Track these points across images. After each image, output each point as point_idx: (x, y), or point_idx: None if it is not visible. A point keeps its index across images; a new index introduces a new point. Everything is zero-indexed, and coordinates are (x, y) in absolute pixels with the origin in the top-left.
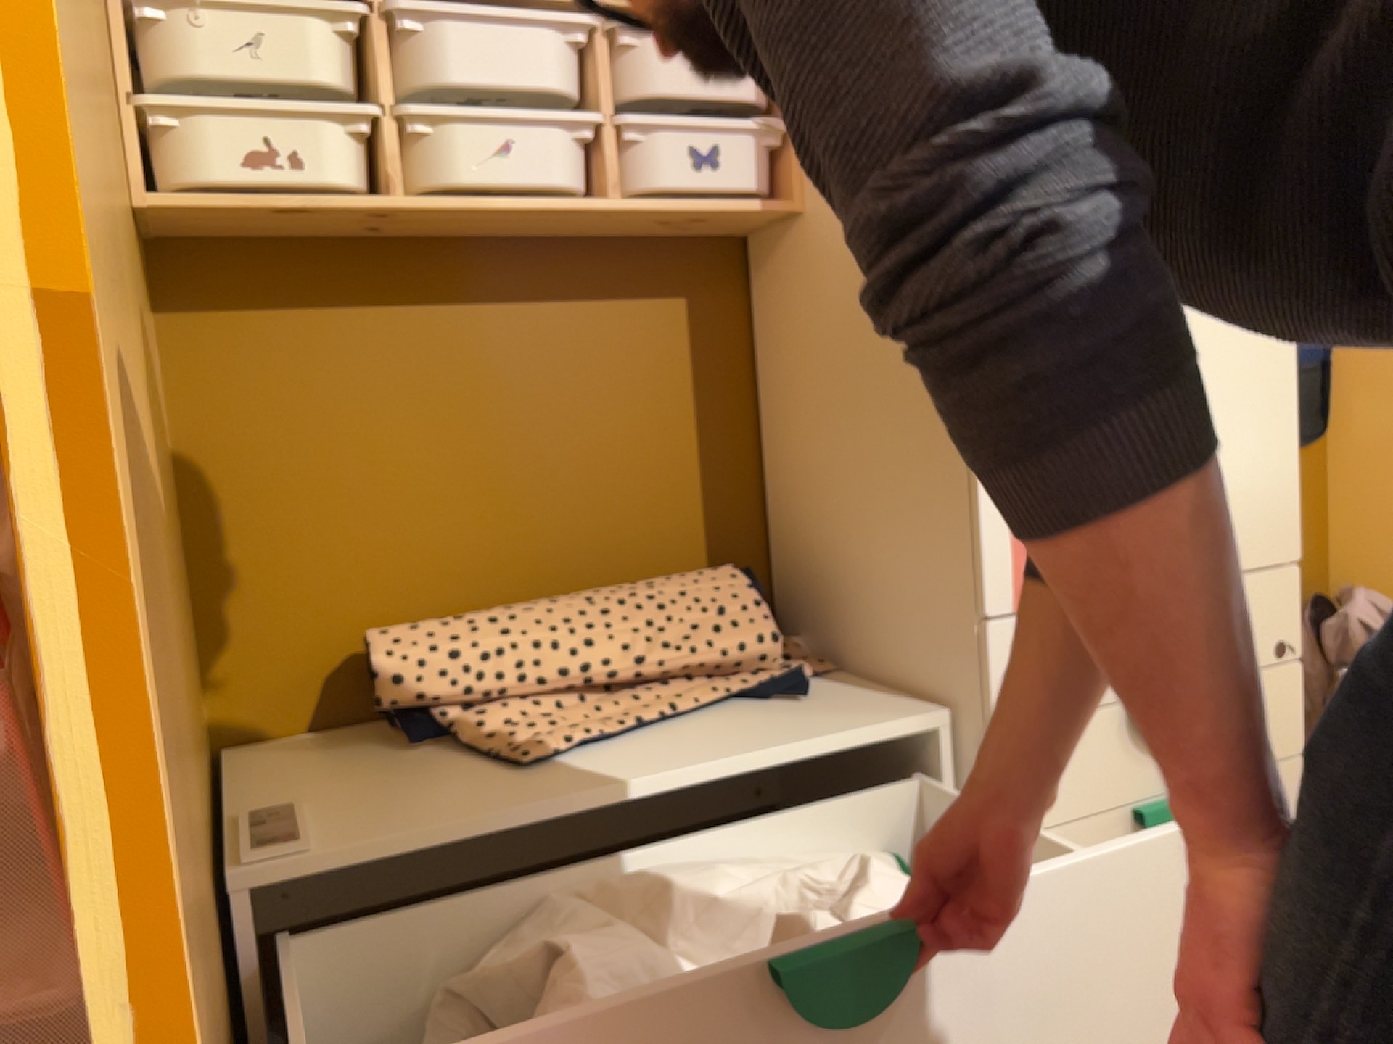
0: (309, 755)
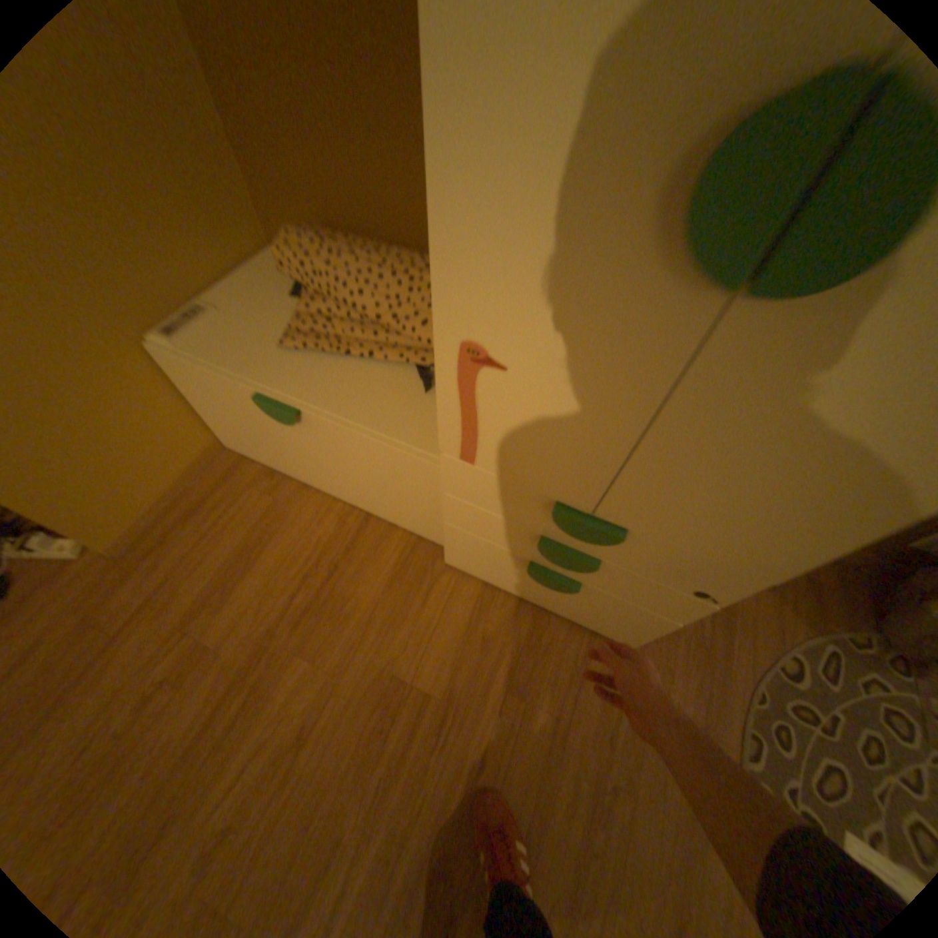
0: (273, 275)
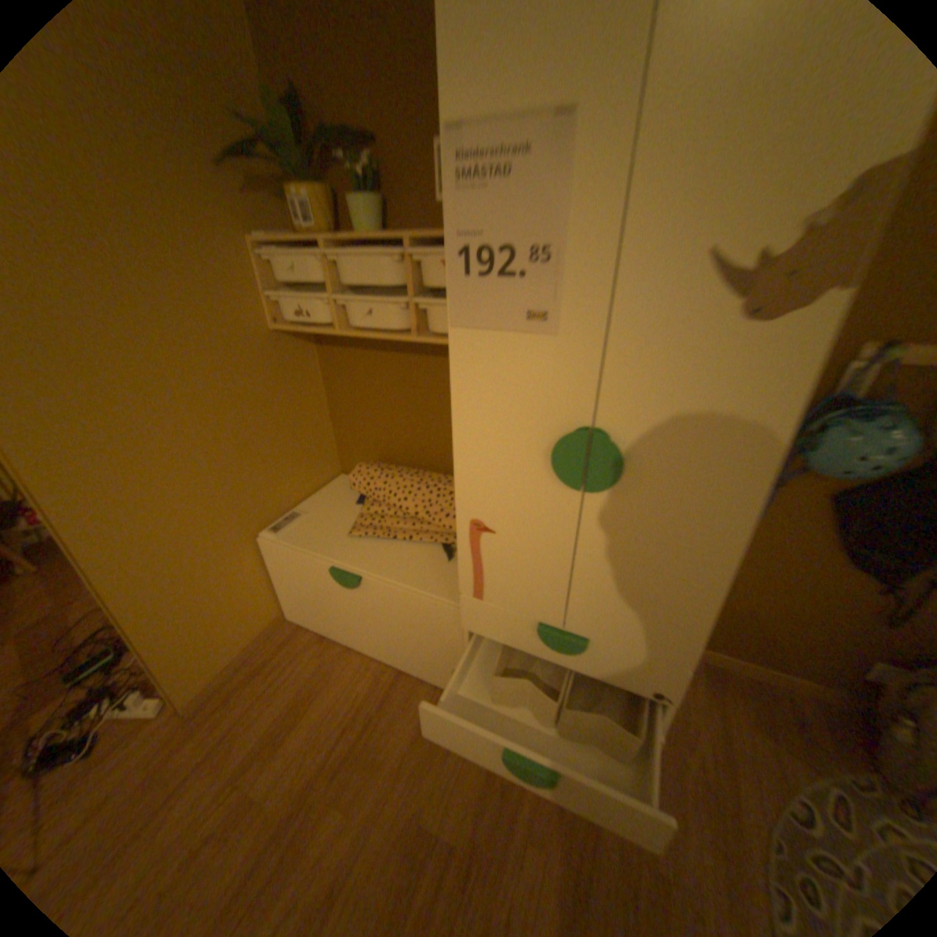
0: (344, 490)
